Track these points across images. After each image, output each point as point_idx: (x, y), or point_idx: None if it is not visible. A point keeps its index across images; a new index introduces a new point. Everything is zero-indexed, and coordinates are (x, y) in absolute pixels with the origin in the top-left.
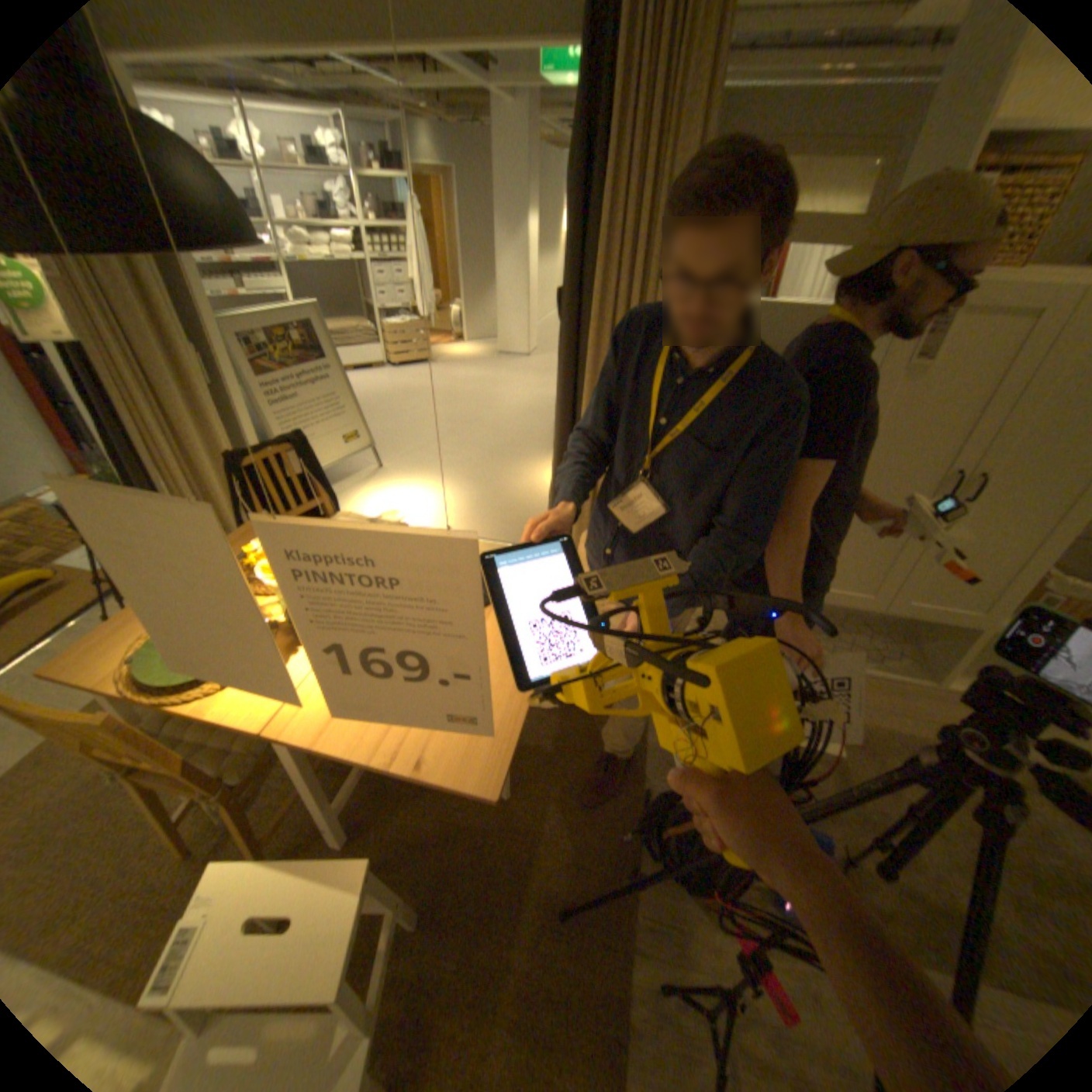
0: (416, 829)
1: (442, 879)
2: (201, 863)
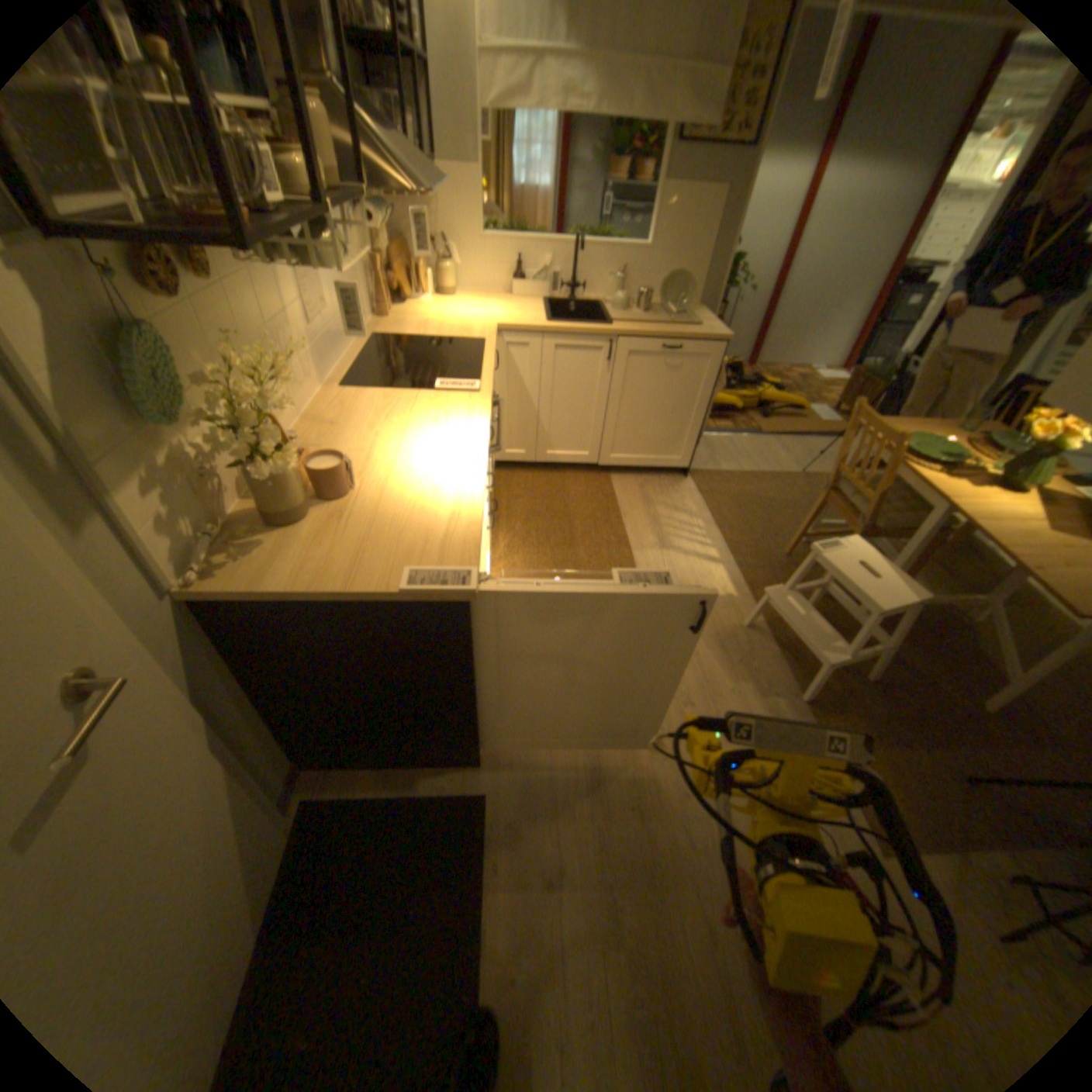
0: (910, 658)
1: (906, 687)
2: (796, 562)
